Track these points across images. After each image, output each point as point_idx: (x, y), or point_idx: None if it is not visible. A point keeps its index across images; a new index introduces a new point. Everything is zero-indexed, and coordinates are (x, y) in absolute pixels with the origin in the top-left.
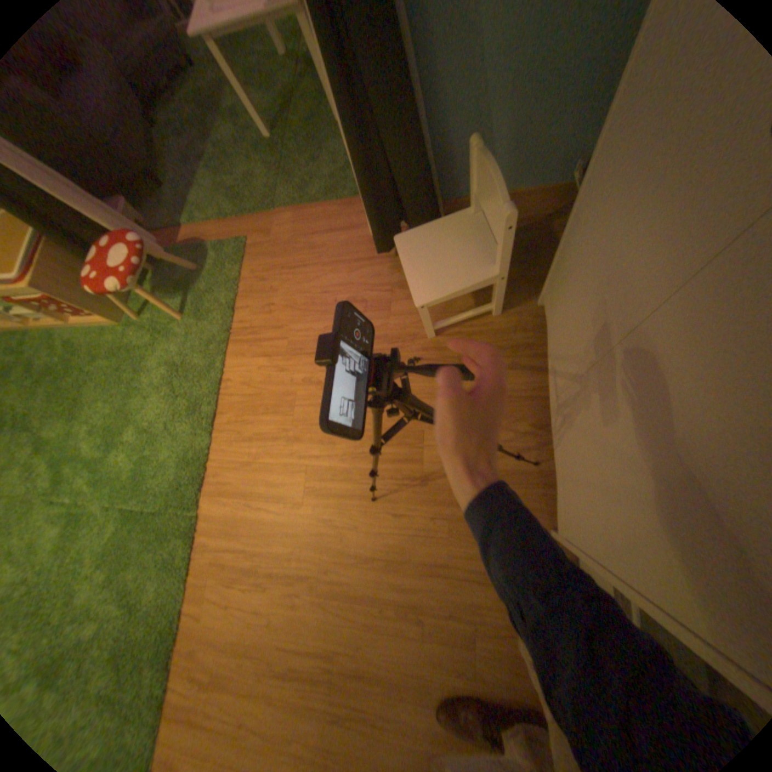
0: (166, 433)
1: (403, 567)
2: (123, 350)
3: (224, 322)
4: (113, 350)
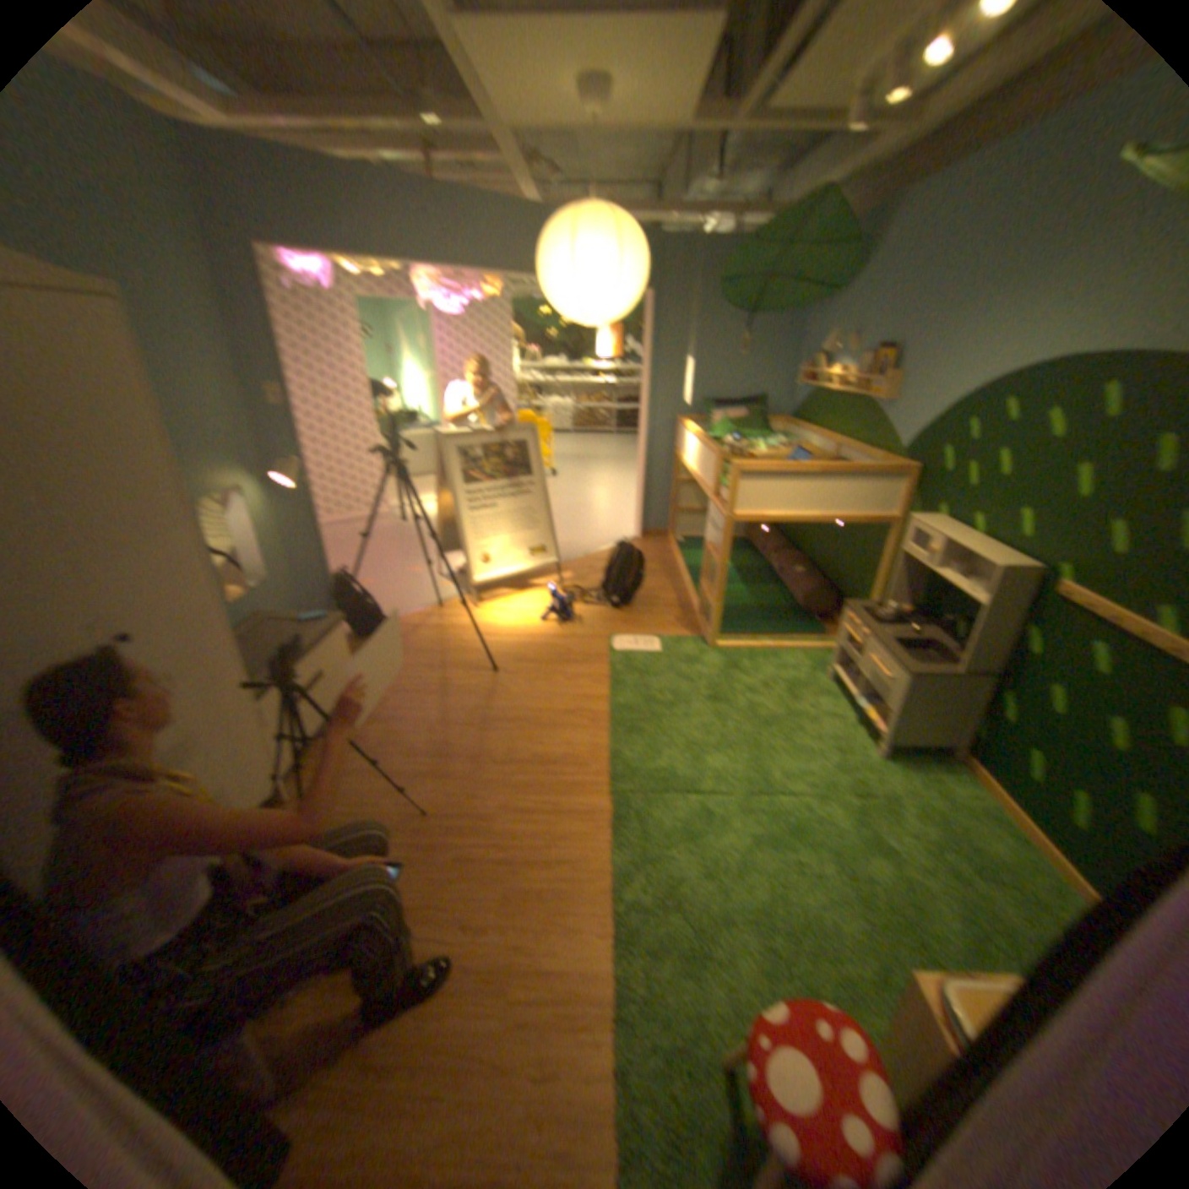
0: (672, 868)
1: (407, 777)
2: (821, 1000)
3: (622, 1047)
4: (846, 1002)
